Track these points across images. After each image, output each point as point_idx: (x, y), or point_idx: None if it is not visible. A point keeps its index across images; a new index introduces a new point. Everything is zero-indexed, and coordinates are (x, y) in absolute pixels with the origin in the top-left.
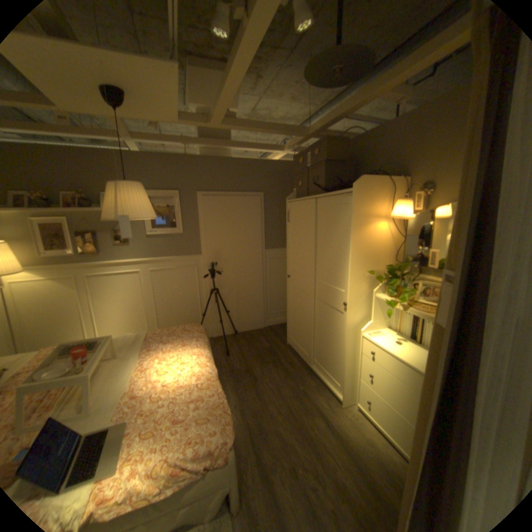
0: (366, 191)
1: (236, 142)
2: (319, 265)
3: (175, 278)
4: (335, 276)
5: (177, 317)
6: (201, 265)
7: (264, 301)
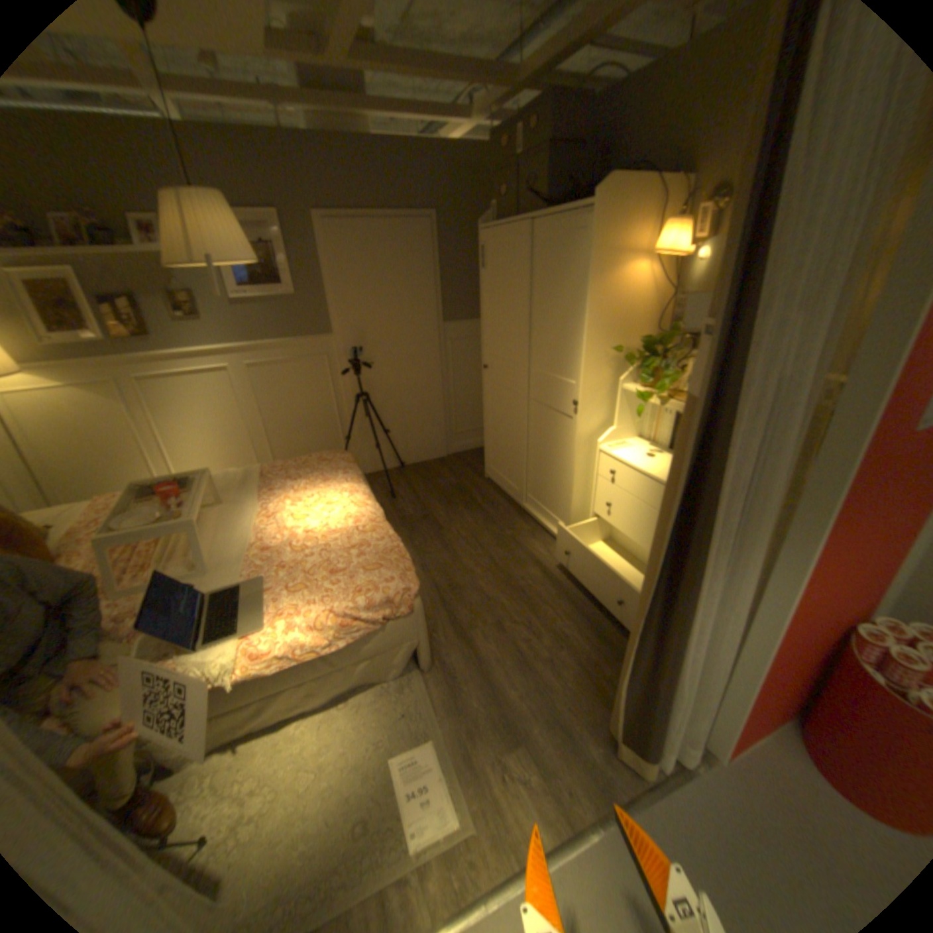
0: (619, 203)
1: (378, 100)
2: (538, 343)
3: (294, 378)
4: (563, 359)
5: (305, 443)
6: (335, 353)
7: (446, 413)
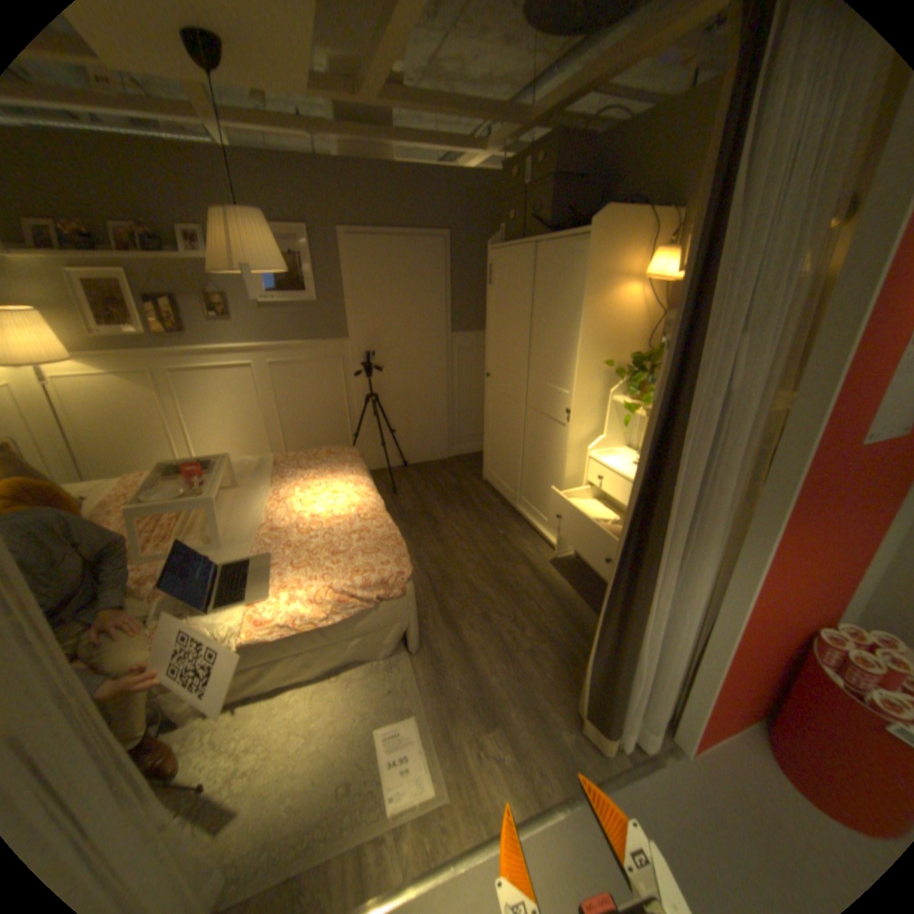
0: (613, 232)
1: (402, 132)
2: (536, 354)
3: (309, 377)
4: (558, 370)
5: (316, 438)
6: (349, 356)
7: (448, 417)
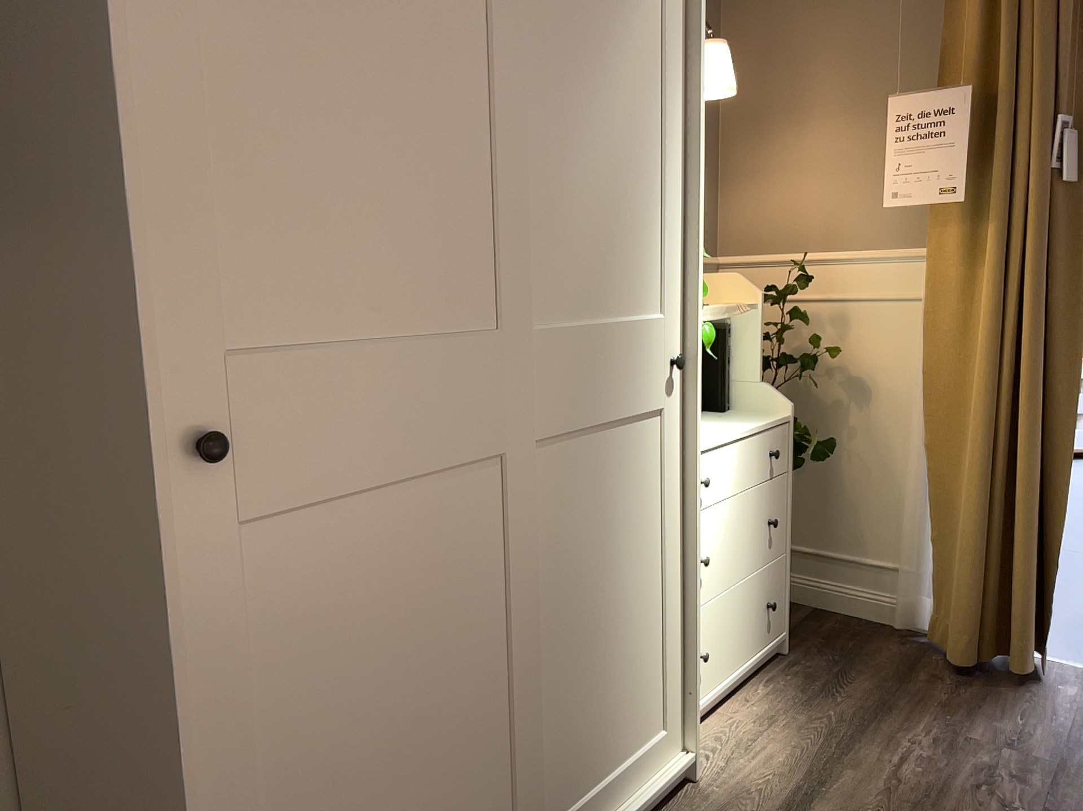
0: None
1: None
2: (545, 245)
3: None
4: (622, 274)
5: None
6: None
7: None
